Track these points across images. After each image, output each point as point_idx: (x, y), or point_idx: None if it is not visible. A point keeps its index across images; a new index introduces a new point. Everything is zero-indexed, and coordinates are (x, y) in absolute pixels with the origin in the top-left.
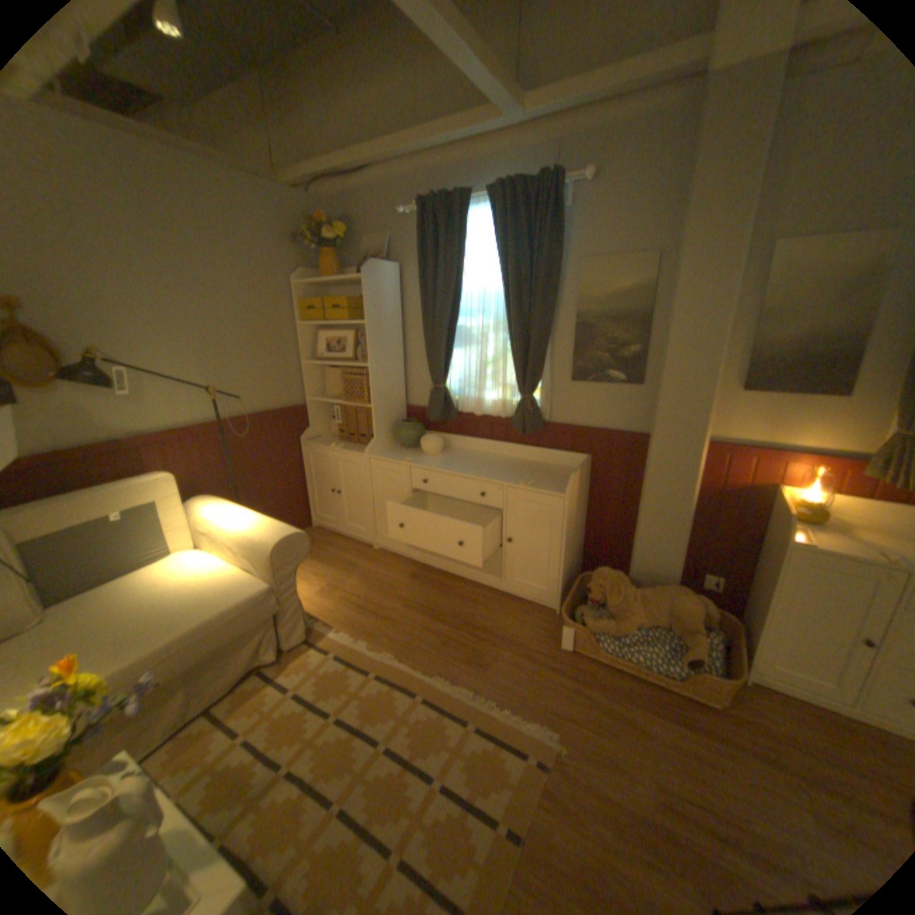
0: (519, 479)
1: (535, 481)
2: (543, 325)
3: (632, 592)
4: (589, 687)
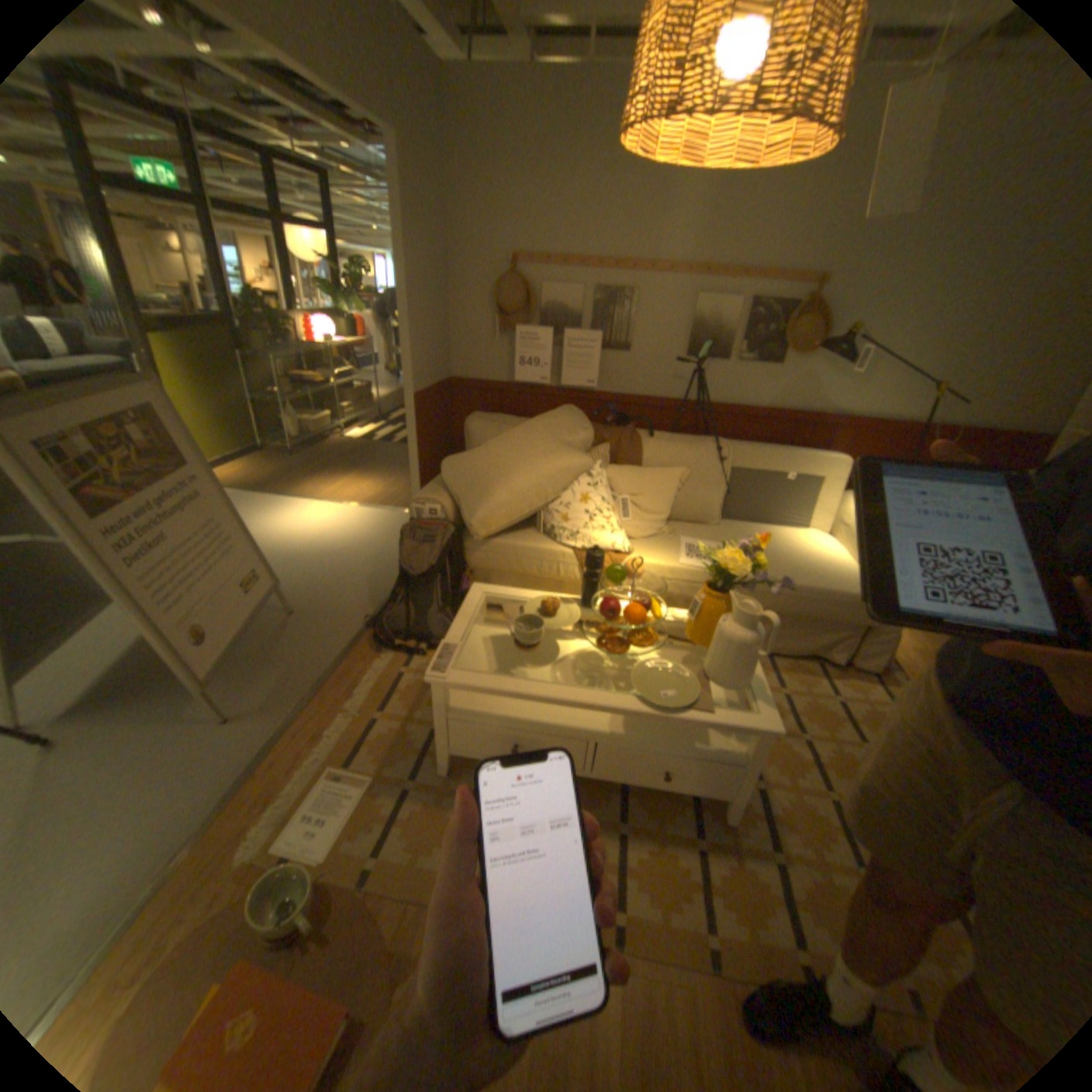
0: None
1: None
2: None
3: None
4: None
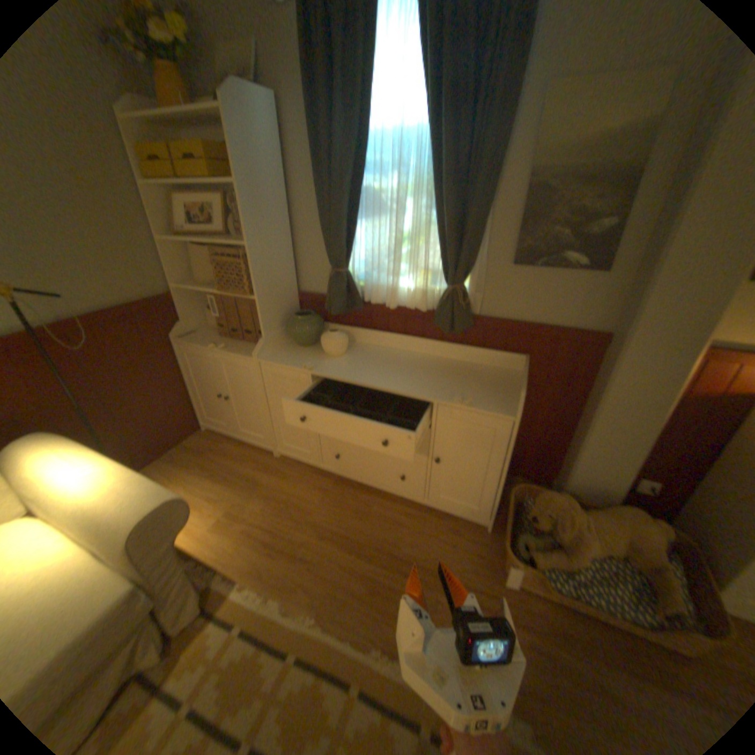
0: (451, 391)
1: (472, 394)
2: (489, 186)
3: (584, 519)
4: (545, 637)
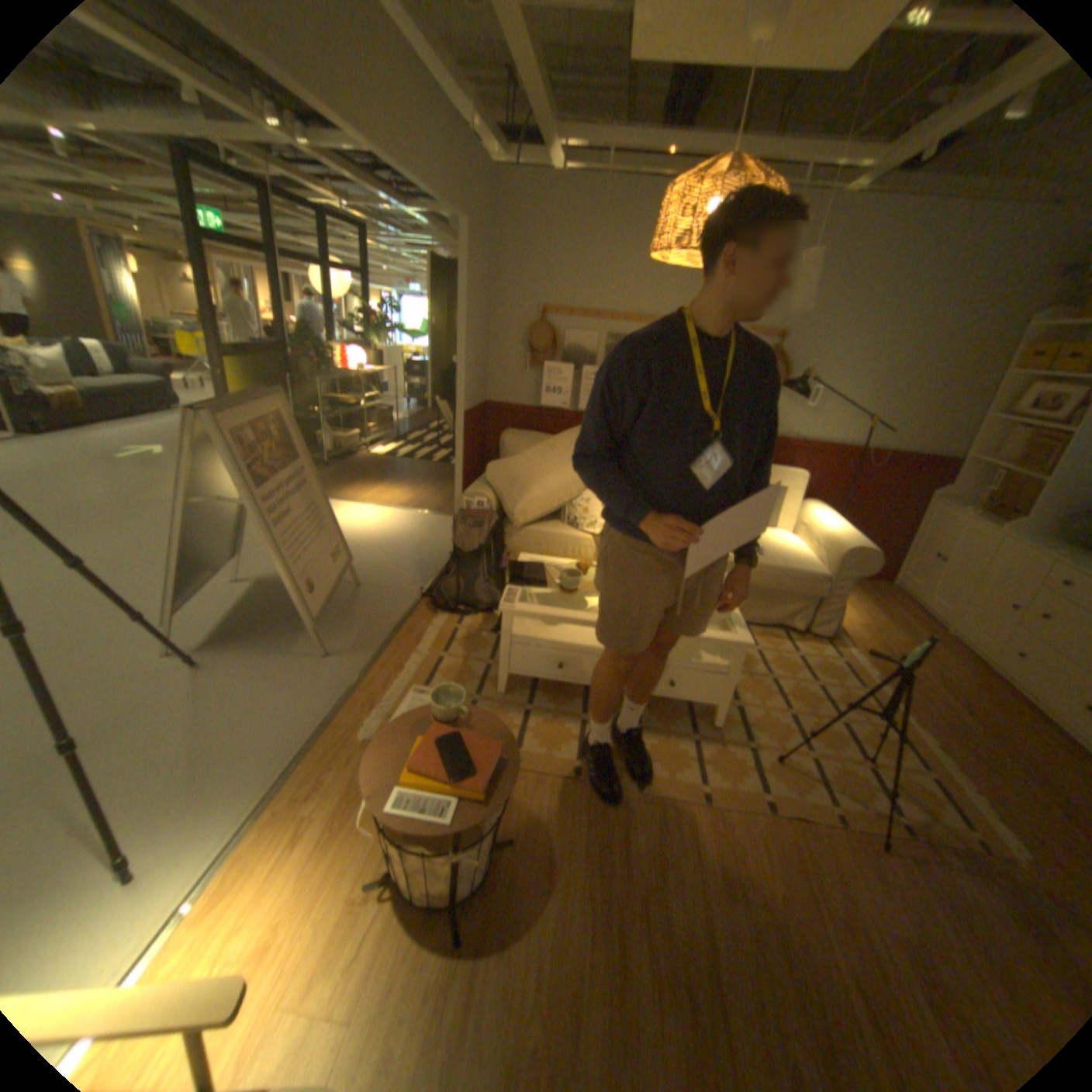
0: None
1: None
2: None
3: None
4: None
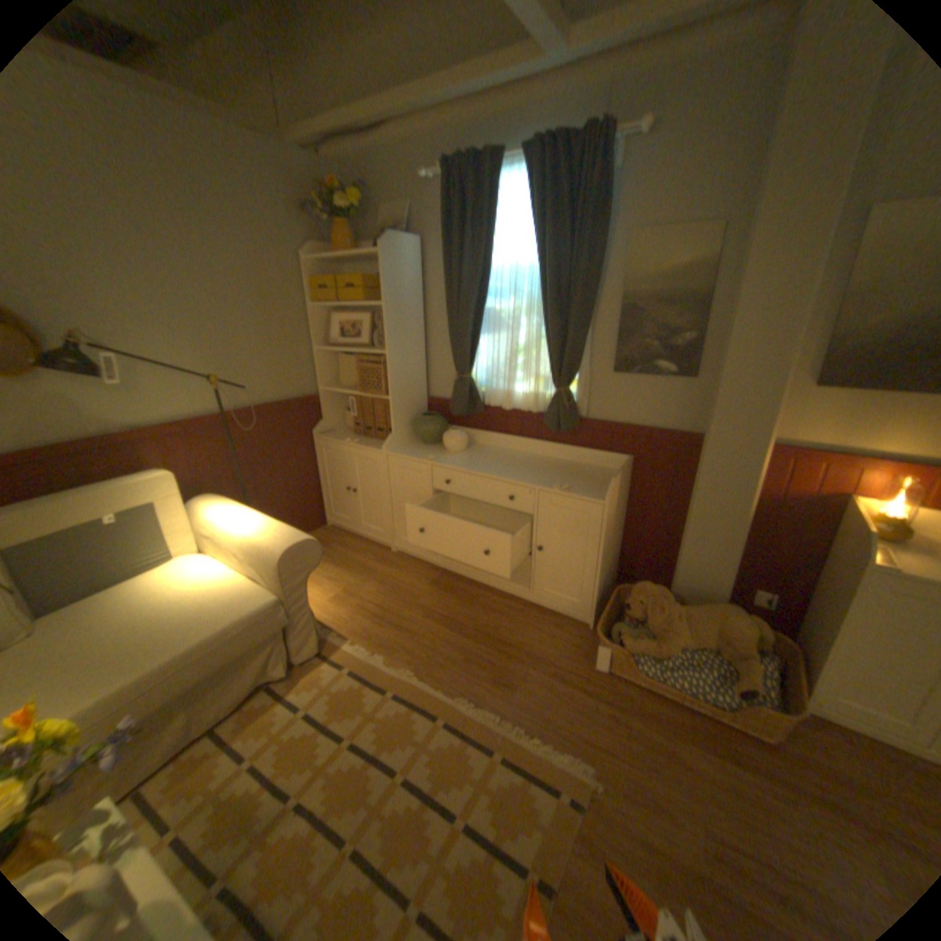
0: (553, 482)
1: (570, 485)
2: (584, 309)
3: (676, 610)
4: (626, 714)
